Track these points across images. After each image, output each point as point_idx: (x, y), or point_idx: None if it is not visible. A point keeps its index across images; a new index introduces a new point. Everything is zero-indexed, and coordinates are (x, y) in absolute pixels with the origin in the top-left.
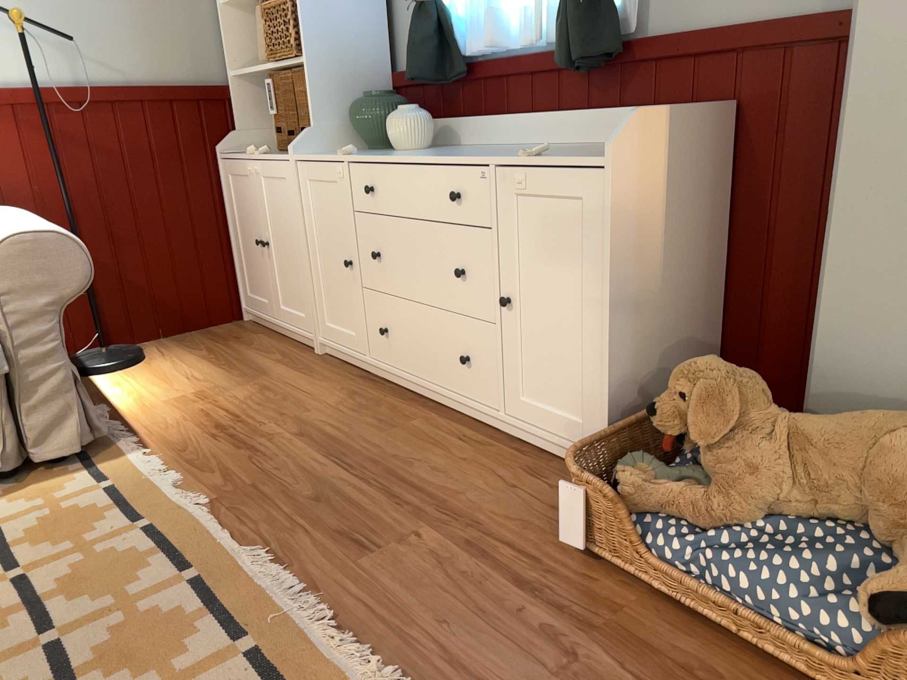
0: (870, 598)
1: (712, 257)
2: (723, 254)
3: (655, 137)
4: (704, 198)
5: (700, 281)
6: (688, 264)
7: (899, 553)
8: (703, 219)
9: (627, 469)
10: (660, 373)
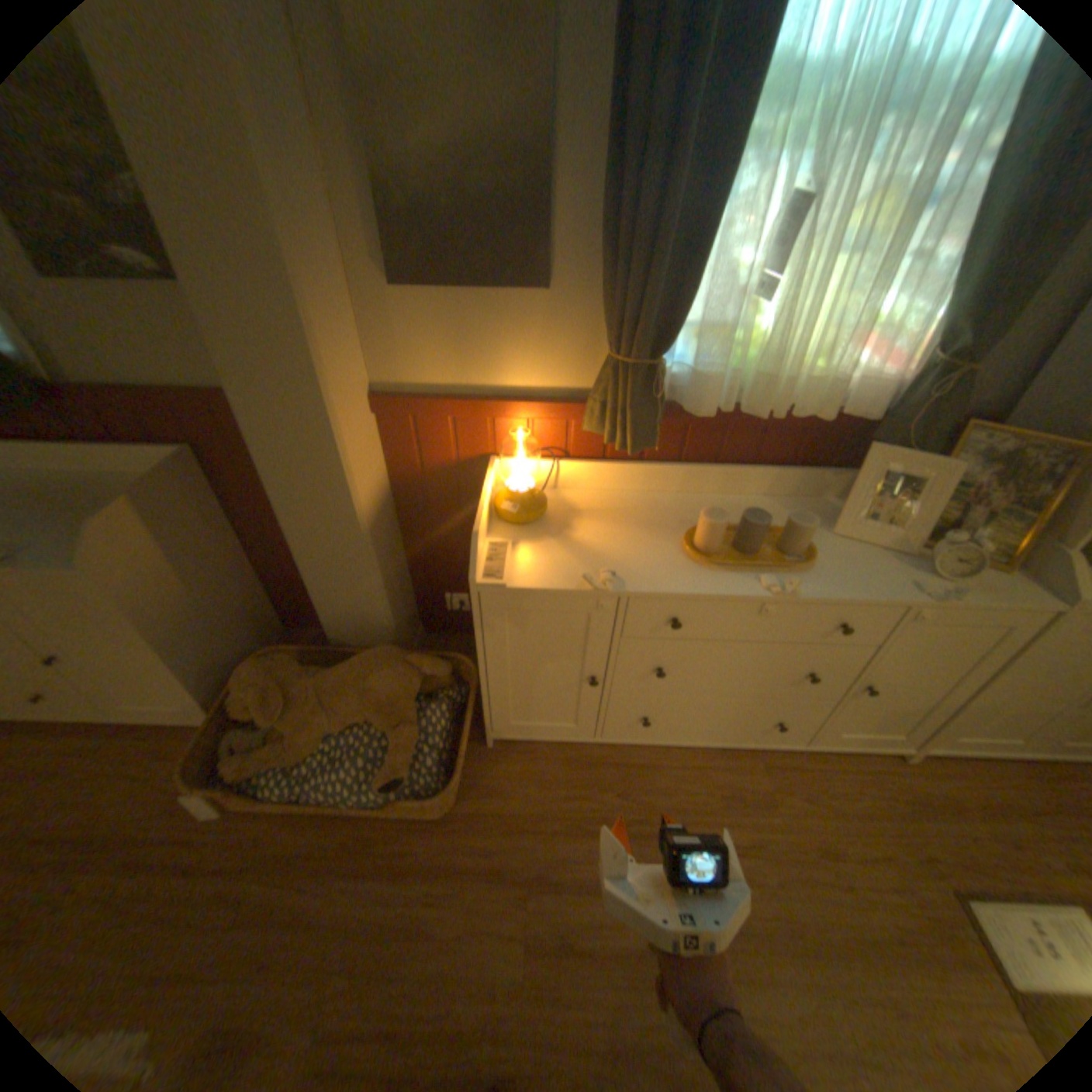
0: (377, 787)
1: (230, 550)
2: (238, 541)
3: (128, 522)
4: (201, 523)
5: (228, 571)
6: (212, 570)
7: (390, 729)
8: (208, 536)
9: (226, 760)
10: (228, 645)
